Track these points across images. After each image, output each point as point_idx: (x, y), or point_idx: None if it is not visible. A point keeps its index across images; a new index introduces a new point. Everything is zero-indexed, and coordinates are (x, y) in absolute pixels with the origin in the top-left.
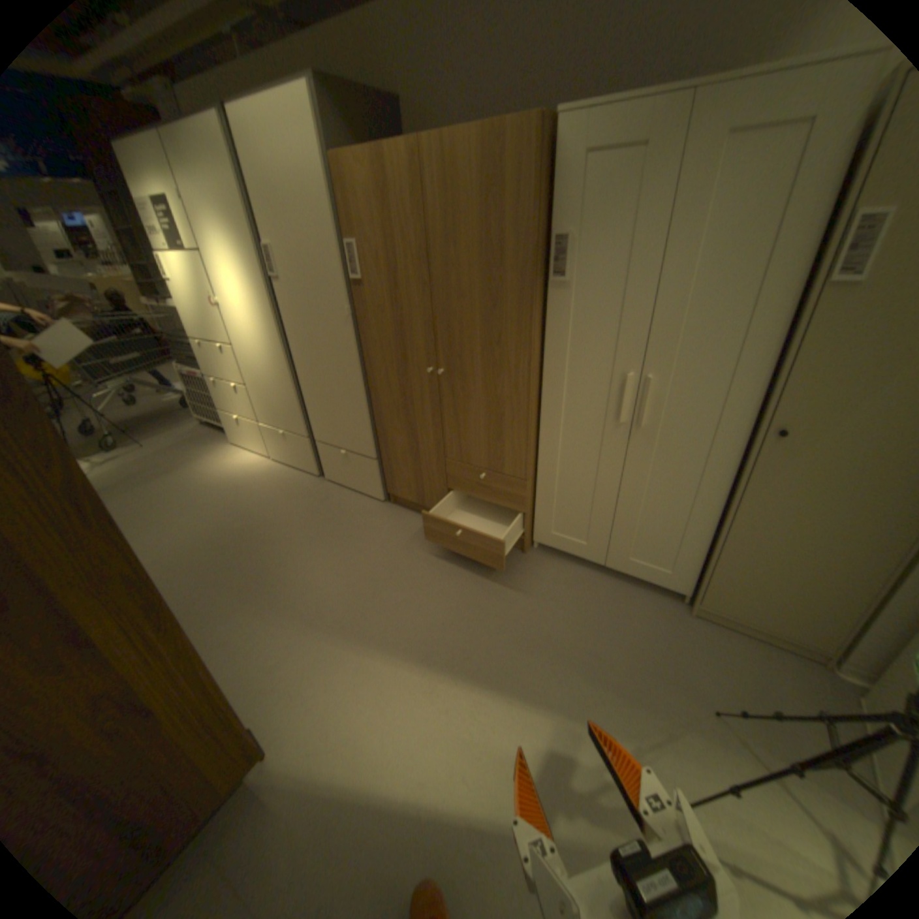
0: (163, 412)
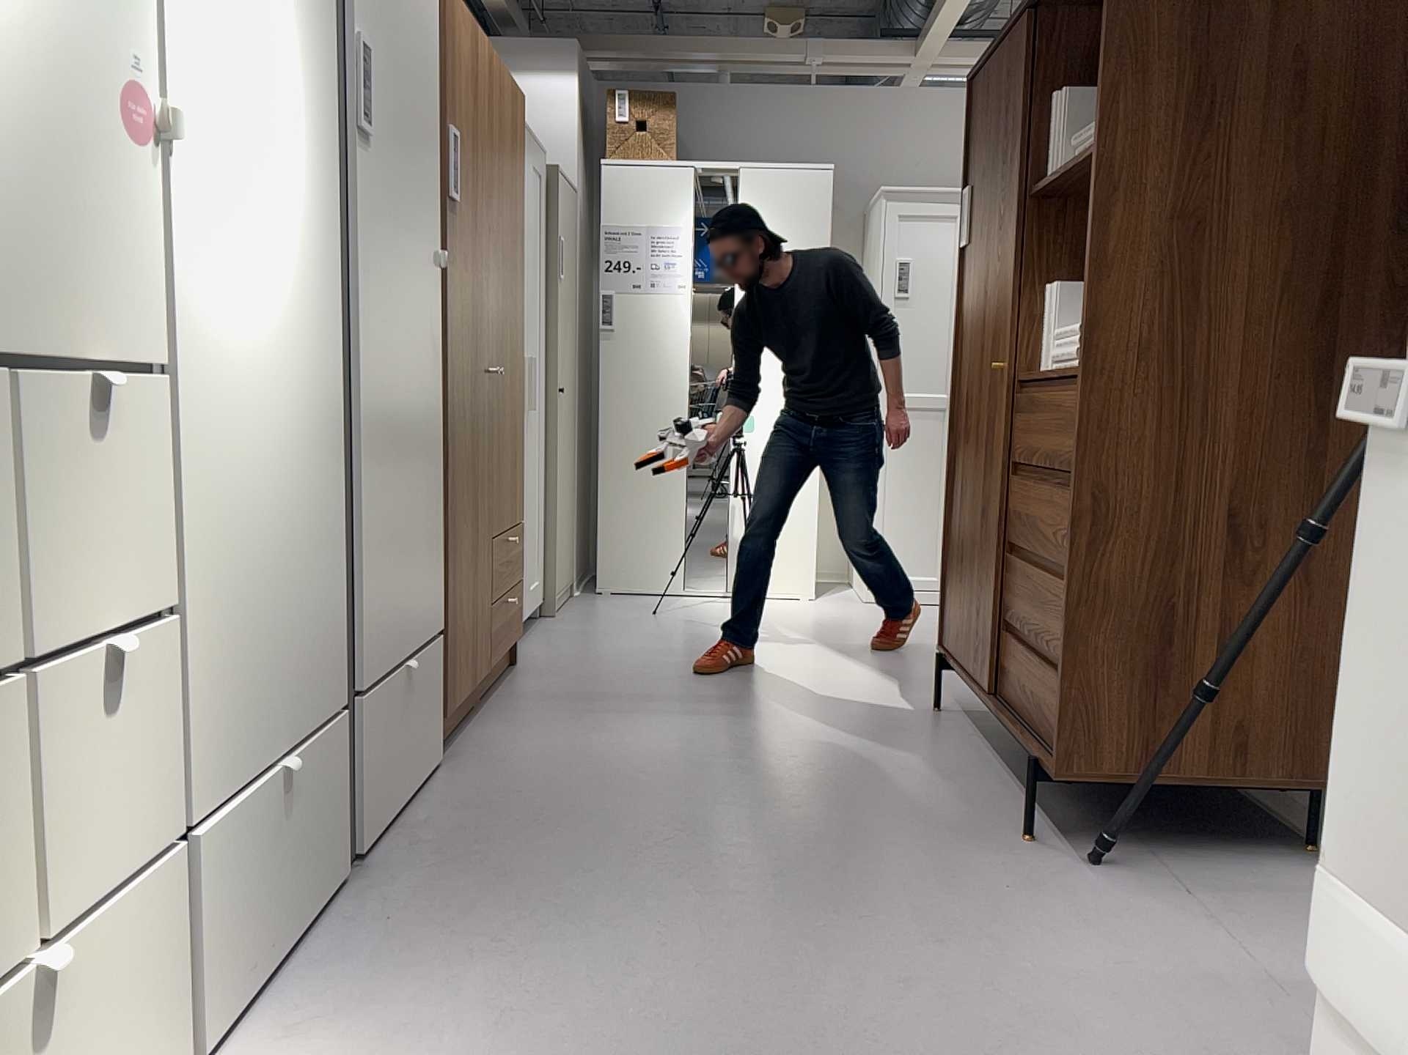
0: None
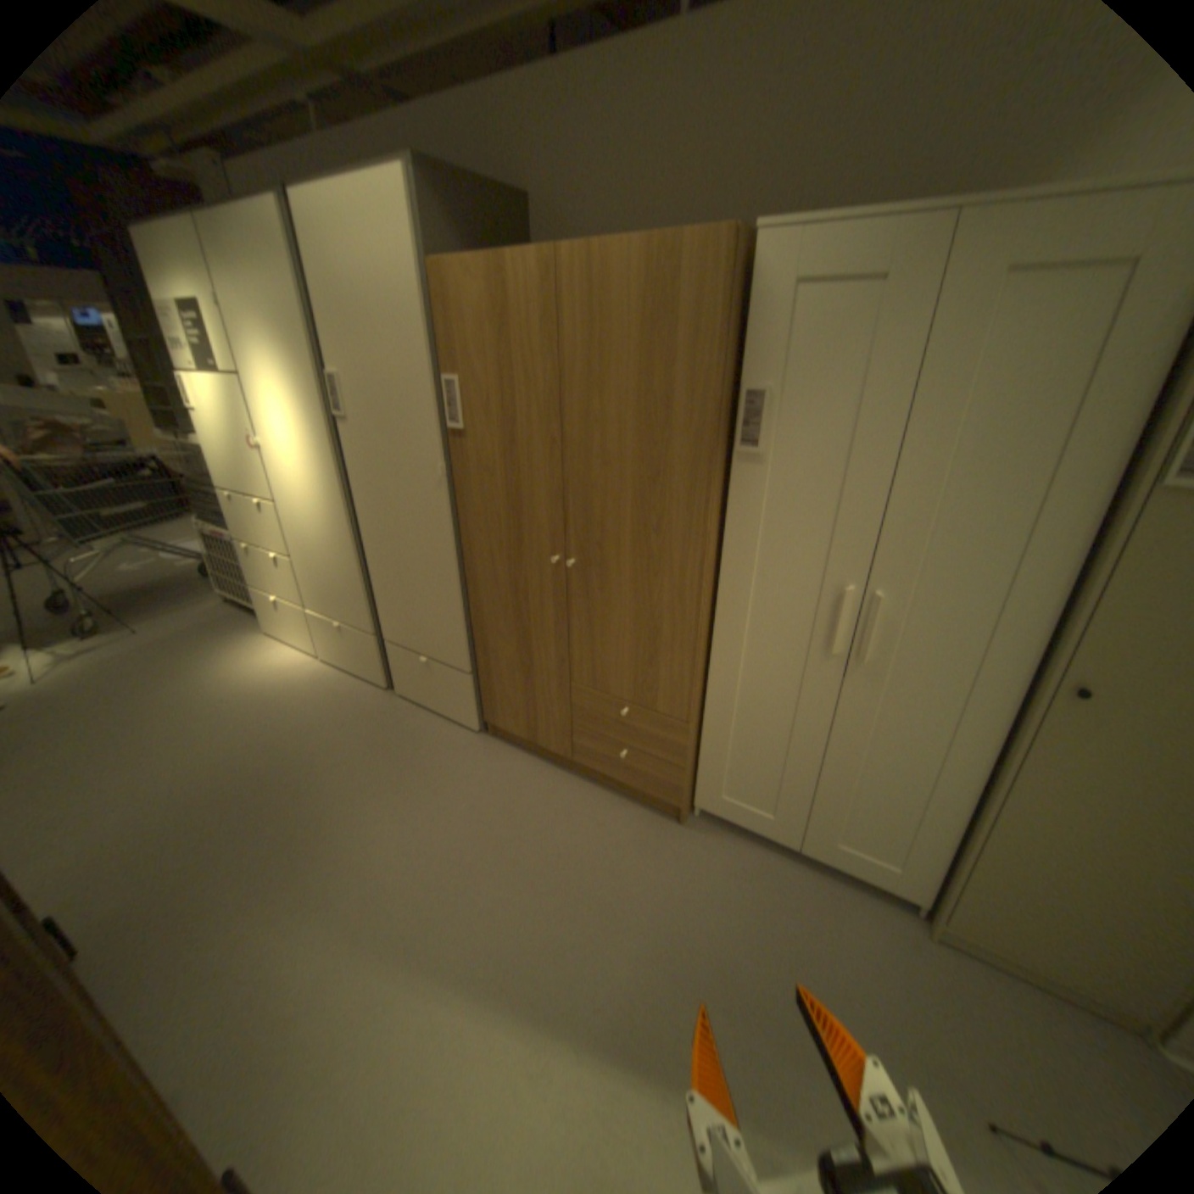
0: (175, 582)
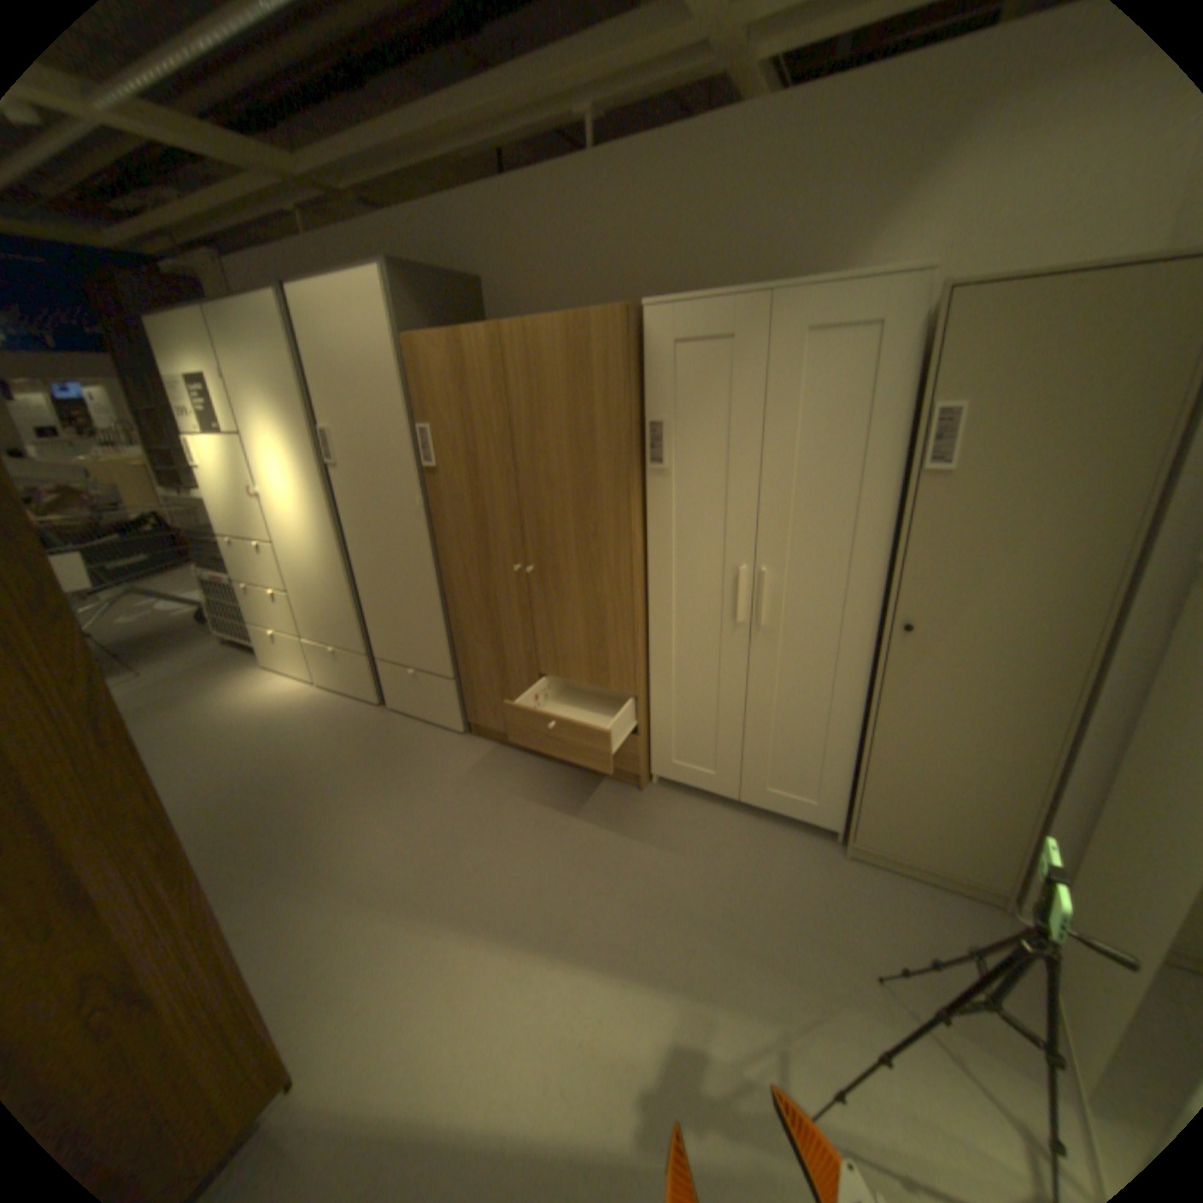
0: (173, 627)
